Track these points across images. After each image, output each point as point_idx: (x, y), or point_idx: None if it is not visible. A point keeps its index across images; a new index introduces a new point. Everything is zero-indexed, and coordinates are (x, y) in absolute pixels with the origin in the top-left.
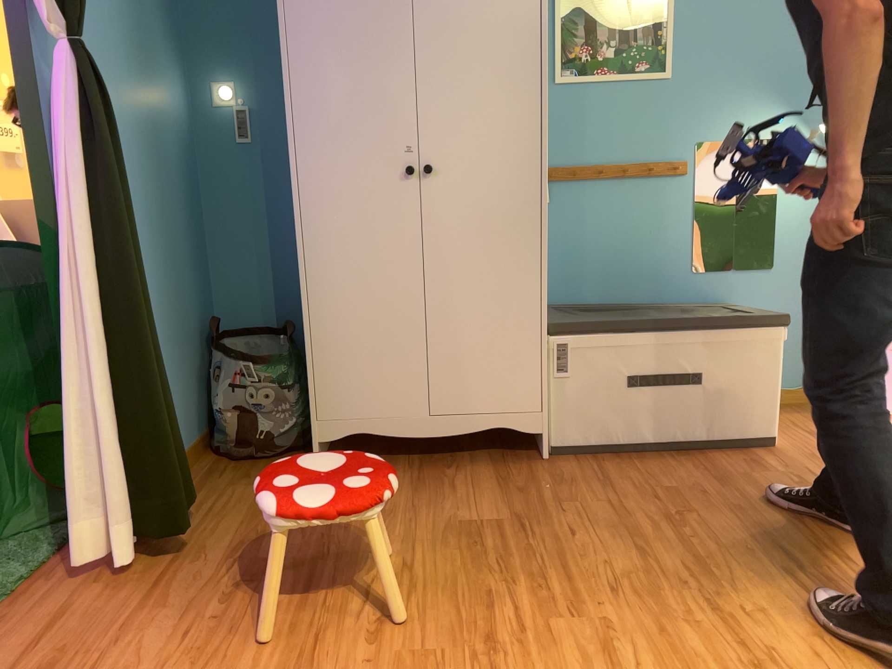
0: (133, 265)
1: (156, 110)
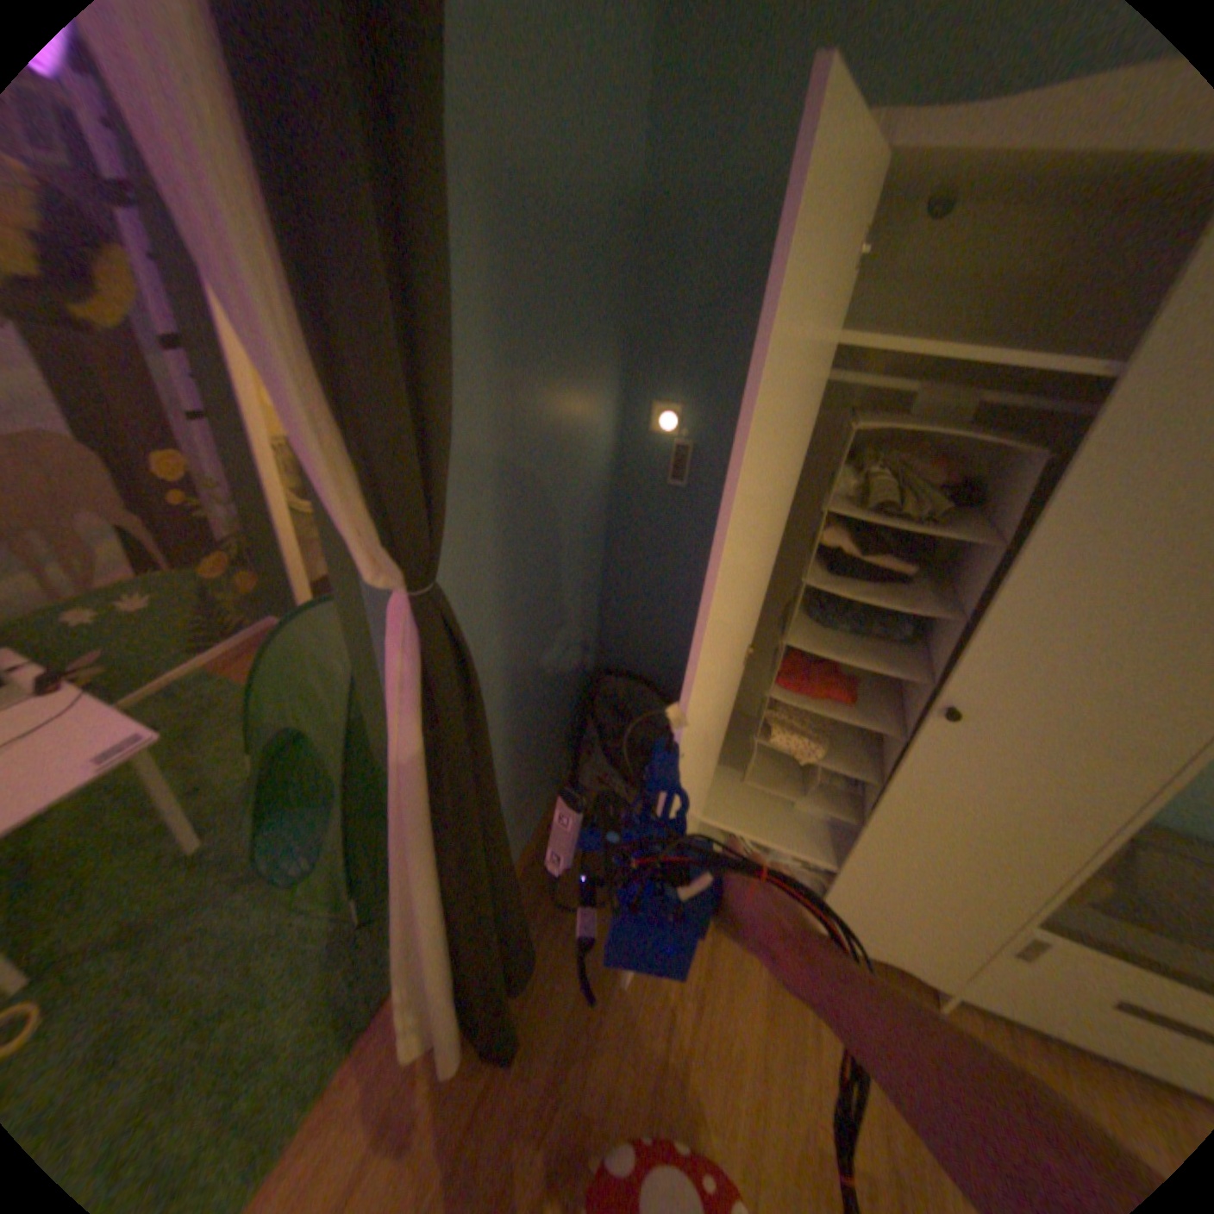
0: (496, 838)
1: (572, 474)
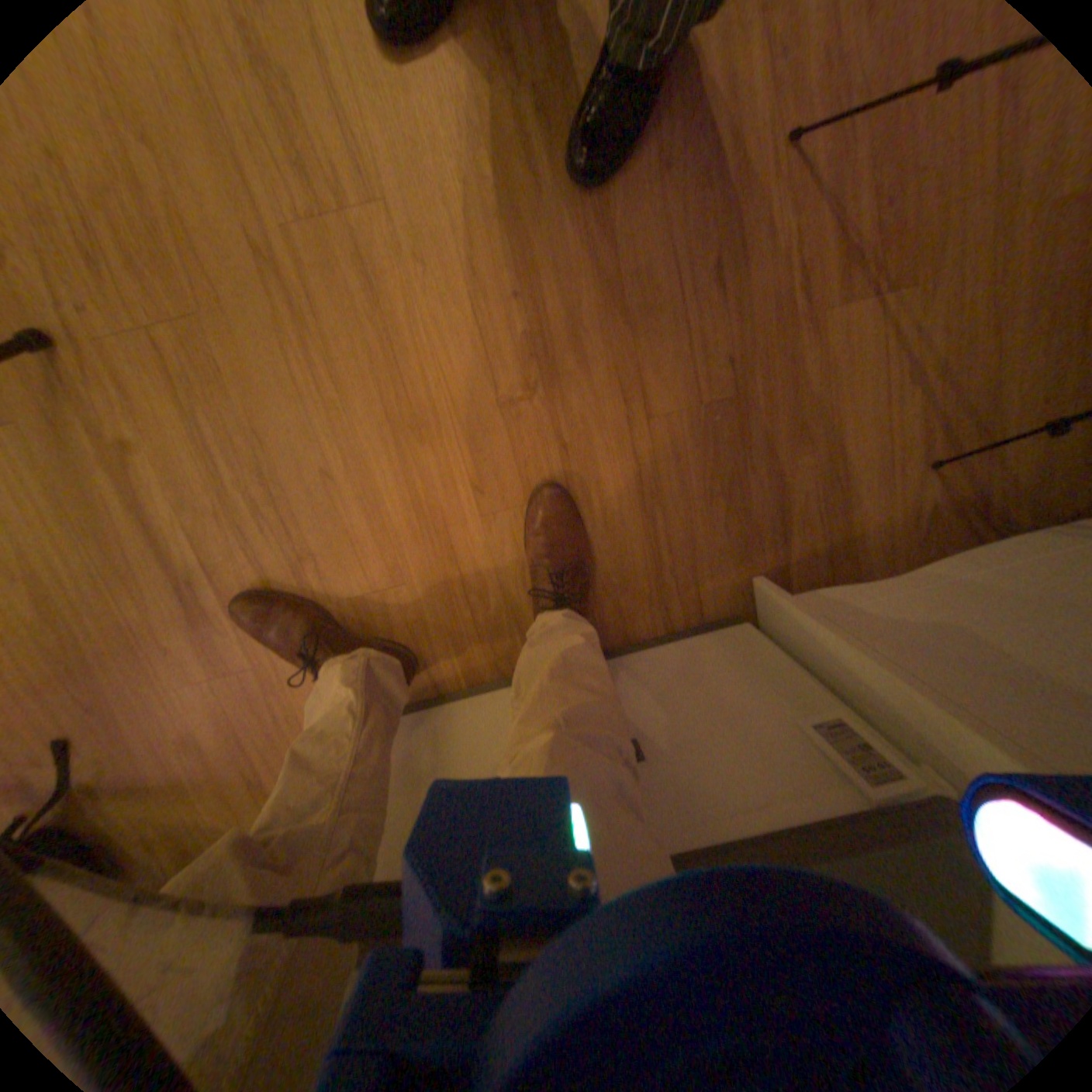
0: None
1: None
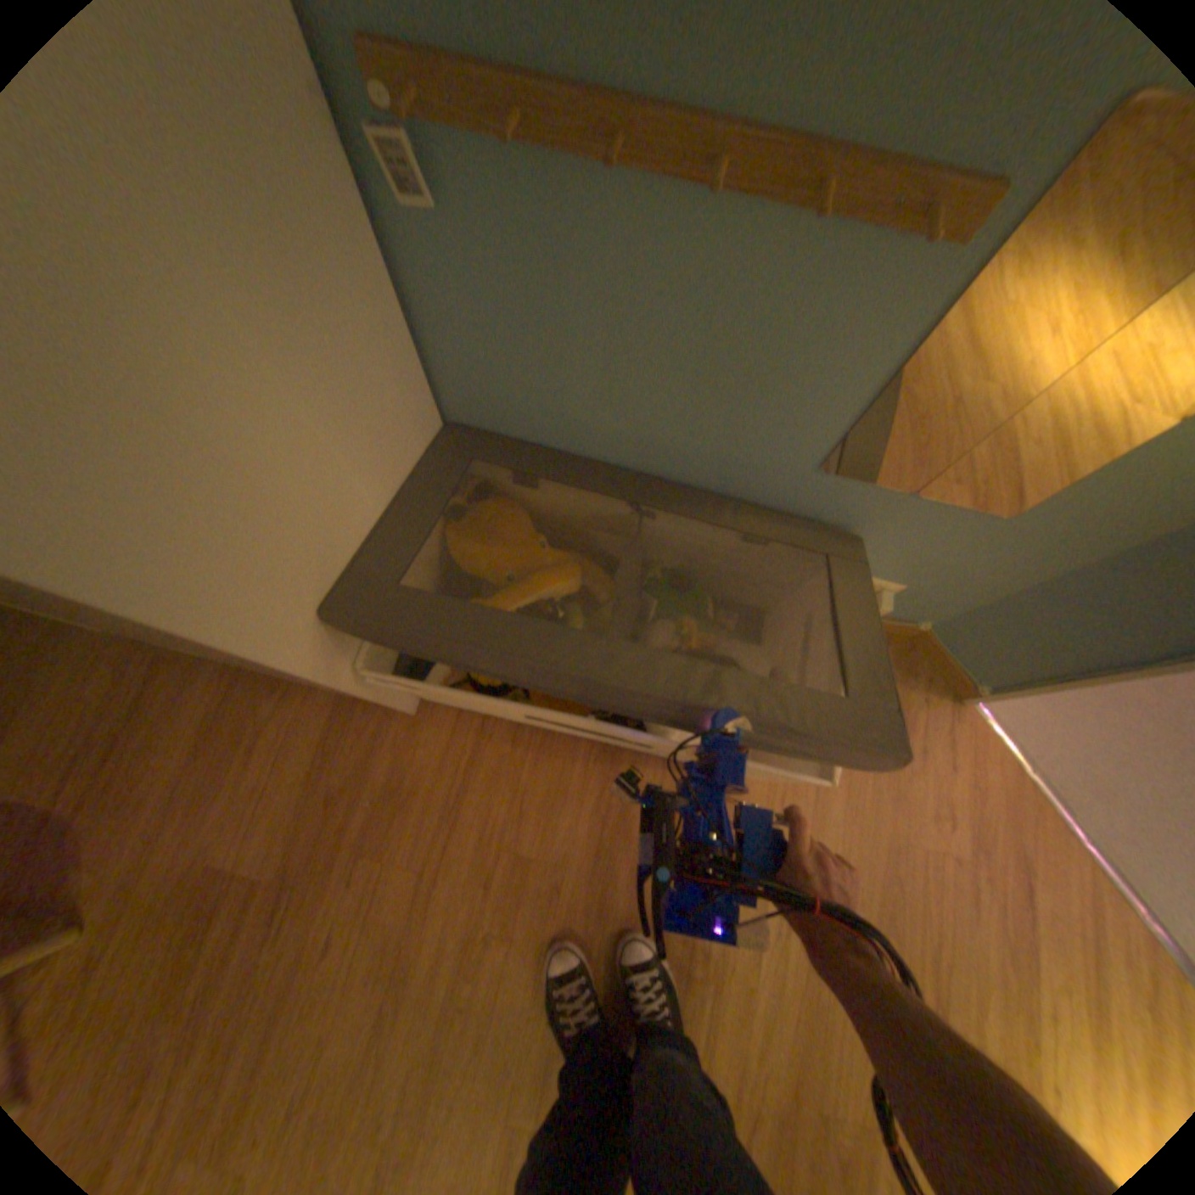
0: None
1: None
